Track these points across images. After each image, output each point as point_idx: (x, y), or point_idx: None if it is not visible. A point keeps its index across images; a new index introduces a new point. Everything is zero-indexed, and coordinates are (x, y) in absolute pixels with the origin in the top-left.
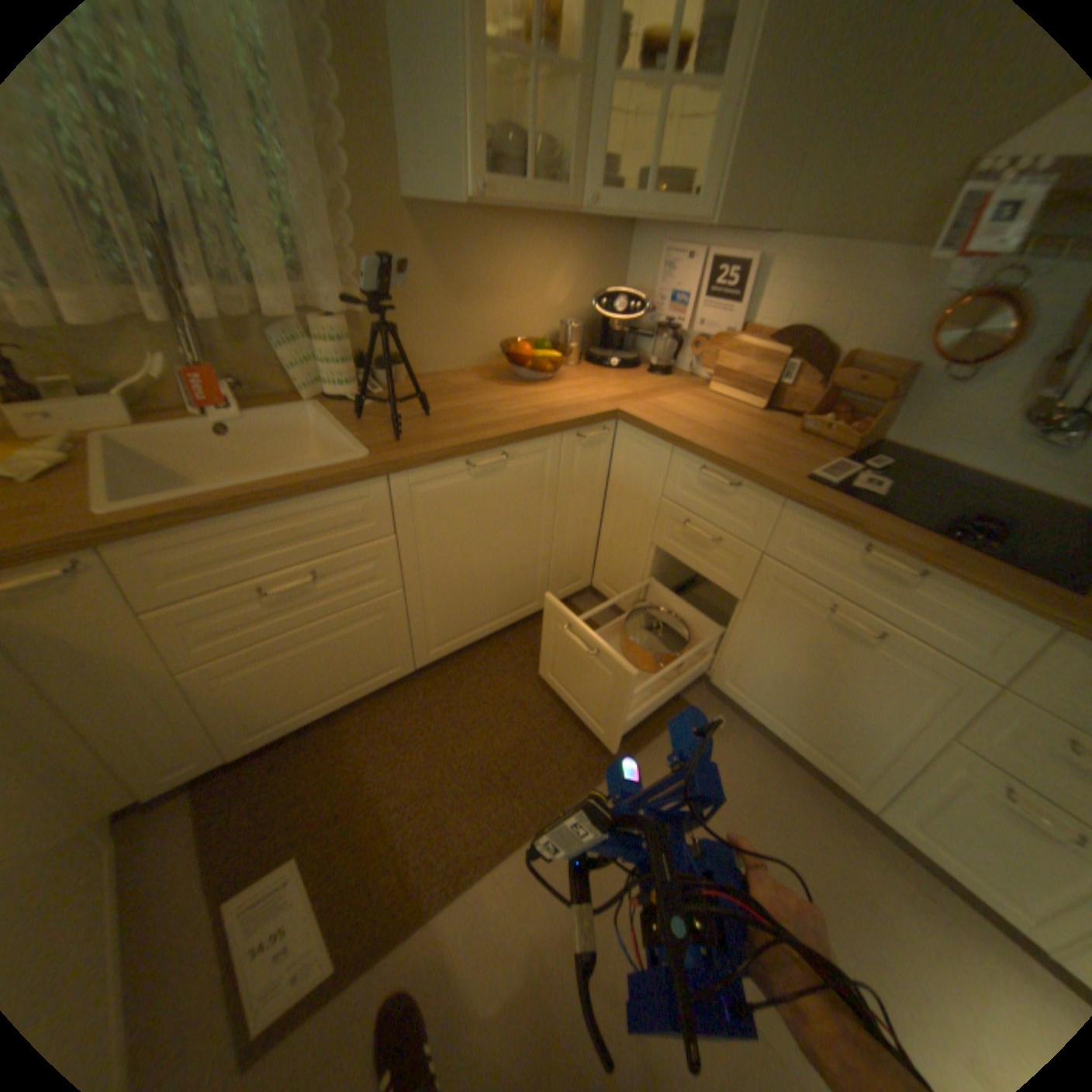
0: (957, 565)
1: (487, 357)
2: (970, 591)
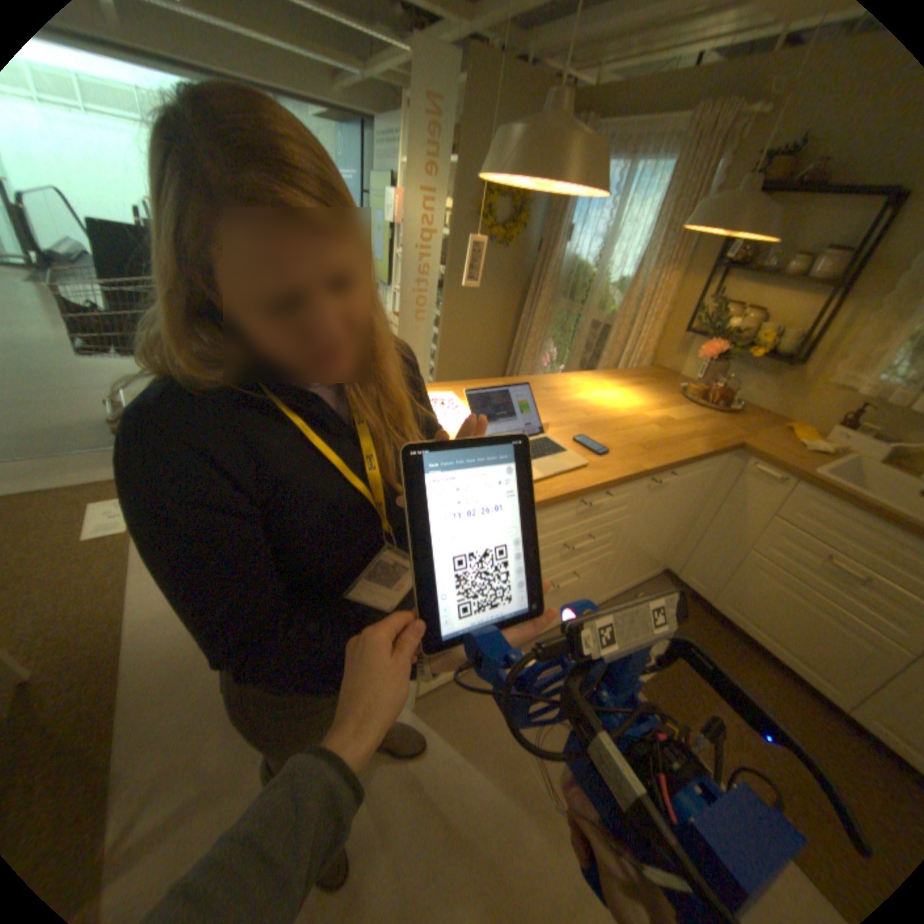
0: None
1: None
2: None
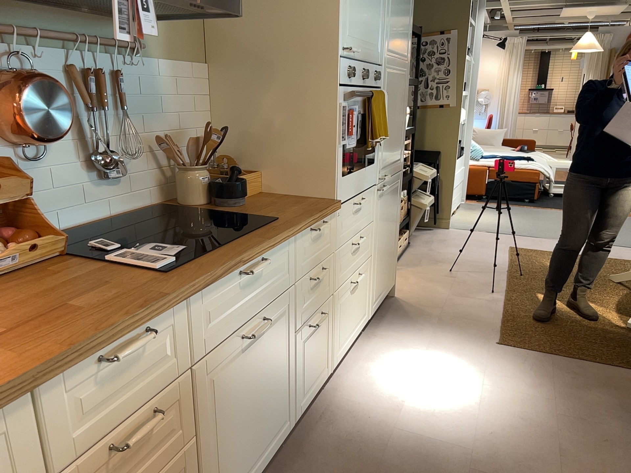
0: (273, 240)
1: None
2: (275, 250)
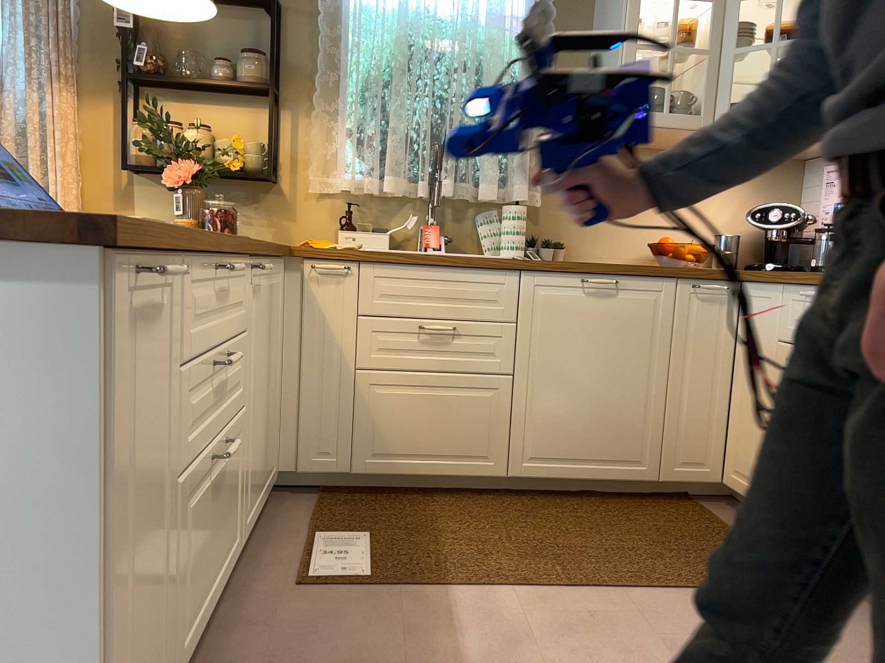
0: None
1: (642, 256)
2: None
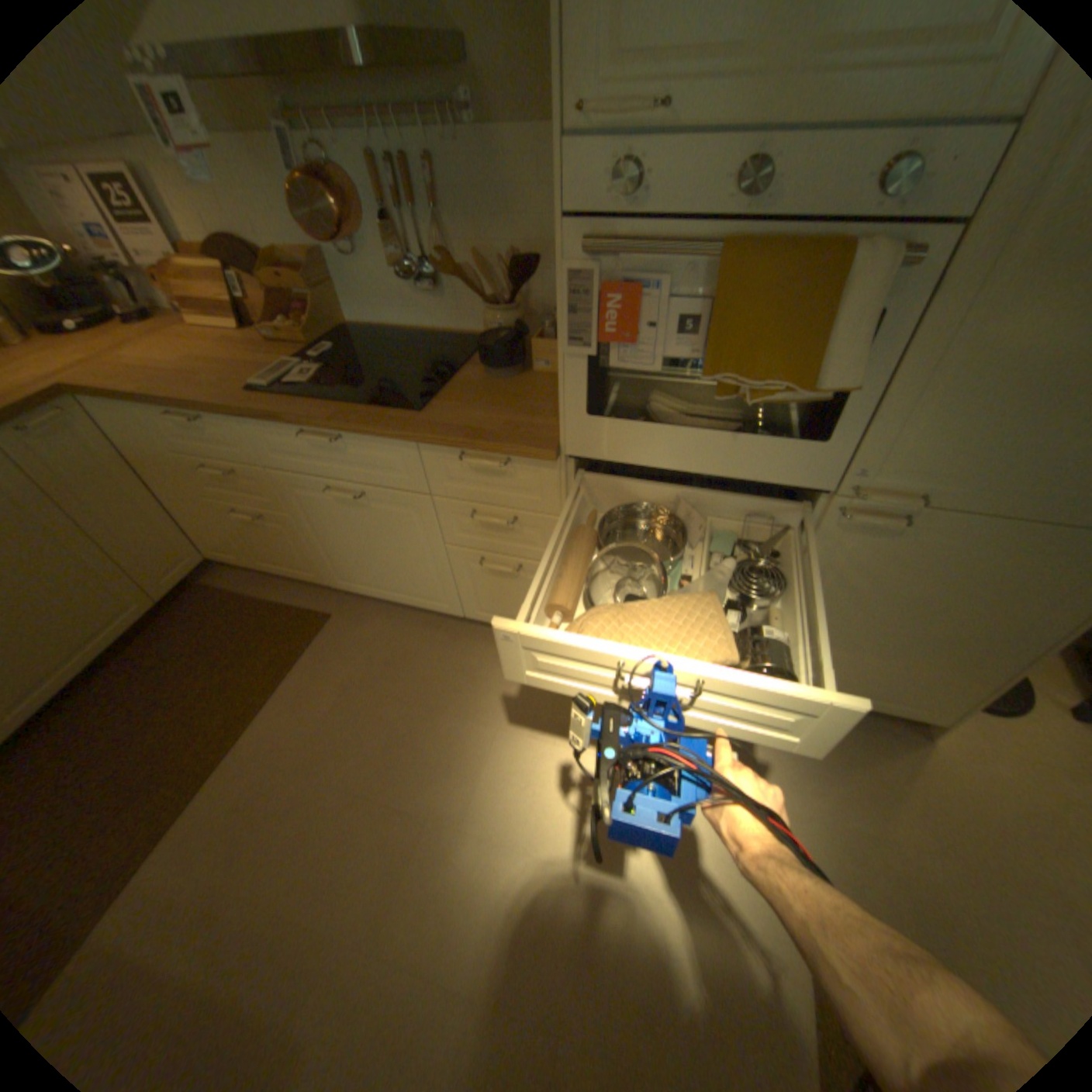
0: (340, 424)
1: None
2: (364, 440)
